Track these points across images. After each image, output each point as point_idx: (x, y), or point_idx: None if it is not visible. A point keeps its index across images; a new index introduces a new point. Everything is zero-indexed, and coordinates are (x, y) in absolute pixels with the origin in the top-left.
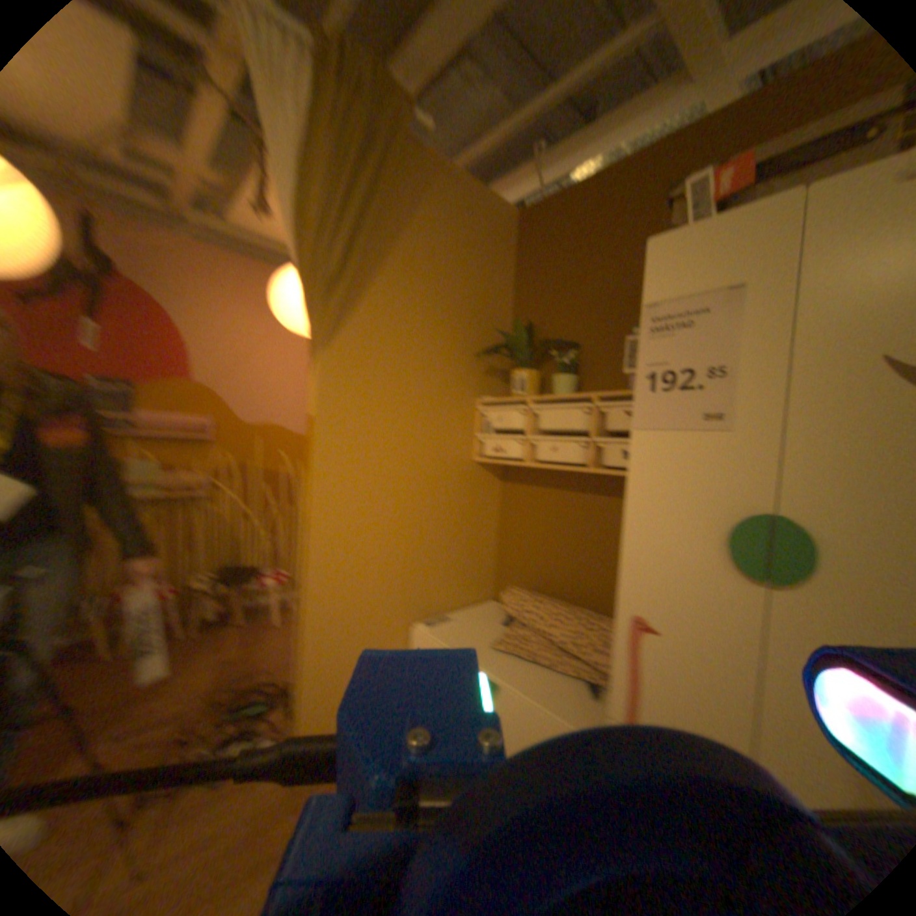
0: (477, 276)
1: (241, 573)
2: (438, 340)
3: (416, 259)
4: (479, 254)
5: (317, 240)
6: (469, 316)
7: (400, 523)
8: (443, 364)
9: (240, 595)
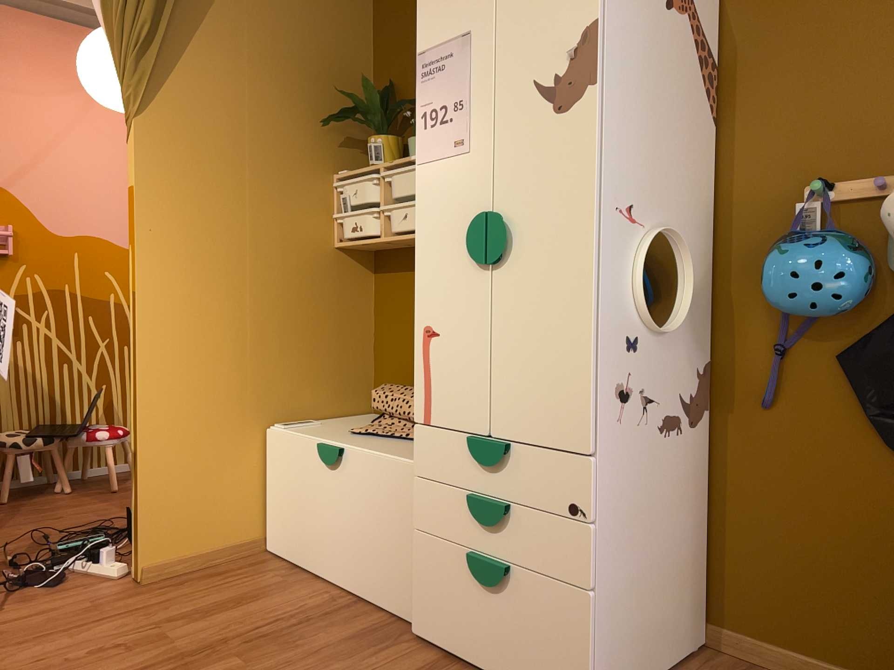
0: (325, 34)
1: (68, 429)
2: (279, 108)
3: (245, 19)
4: (325, 9)
5: (129, 6)
6: (317, 80)
7: (245, 311)
8: (287, 135)
9: (68, 455)
